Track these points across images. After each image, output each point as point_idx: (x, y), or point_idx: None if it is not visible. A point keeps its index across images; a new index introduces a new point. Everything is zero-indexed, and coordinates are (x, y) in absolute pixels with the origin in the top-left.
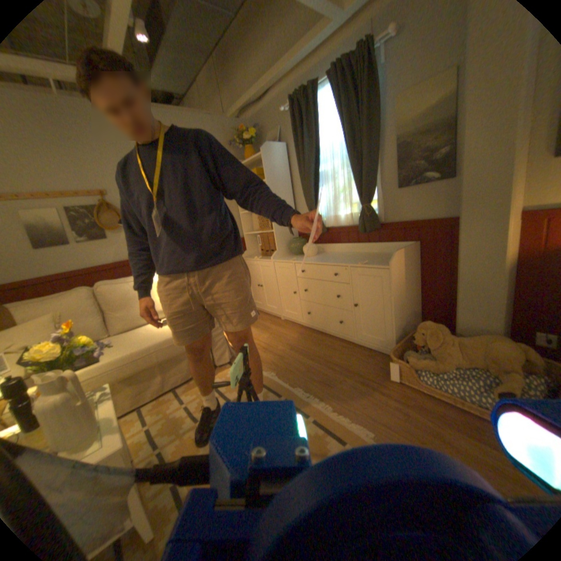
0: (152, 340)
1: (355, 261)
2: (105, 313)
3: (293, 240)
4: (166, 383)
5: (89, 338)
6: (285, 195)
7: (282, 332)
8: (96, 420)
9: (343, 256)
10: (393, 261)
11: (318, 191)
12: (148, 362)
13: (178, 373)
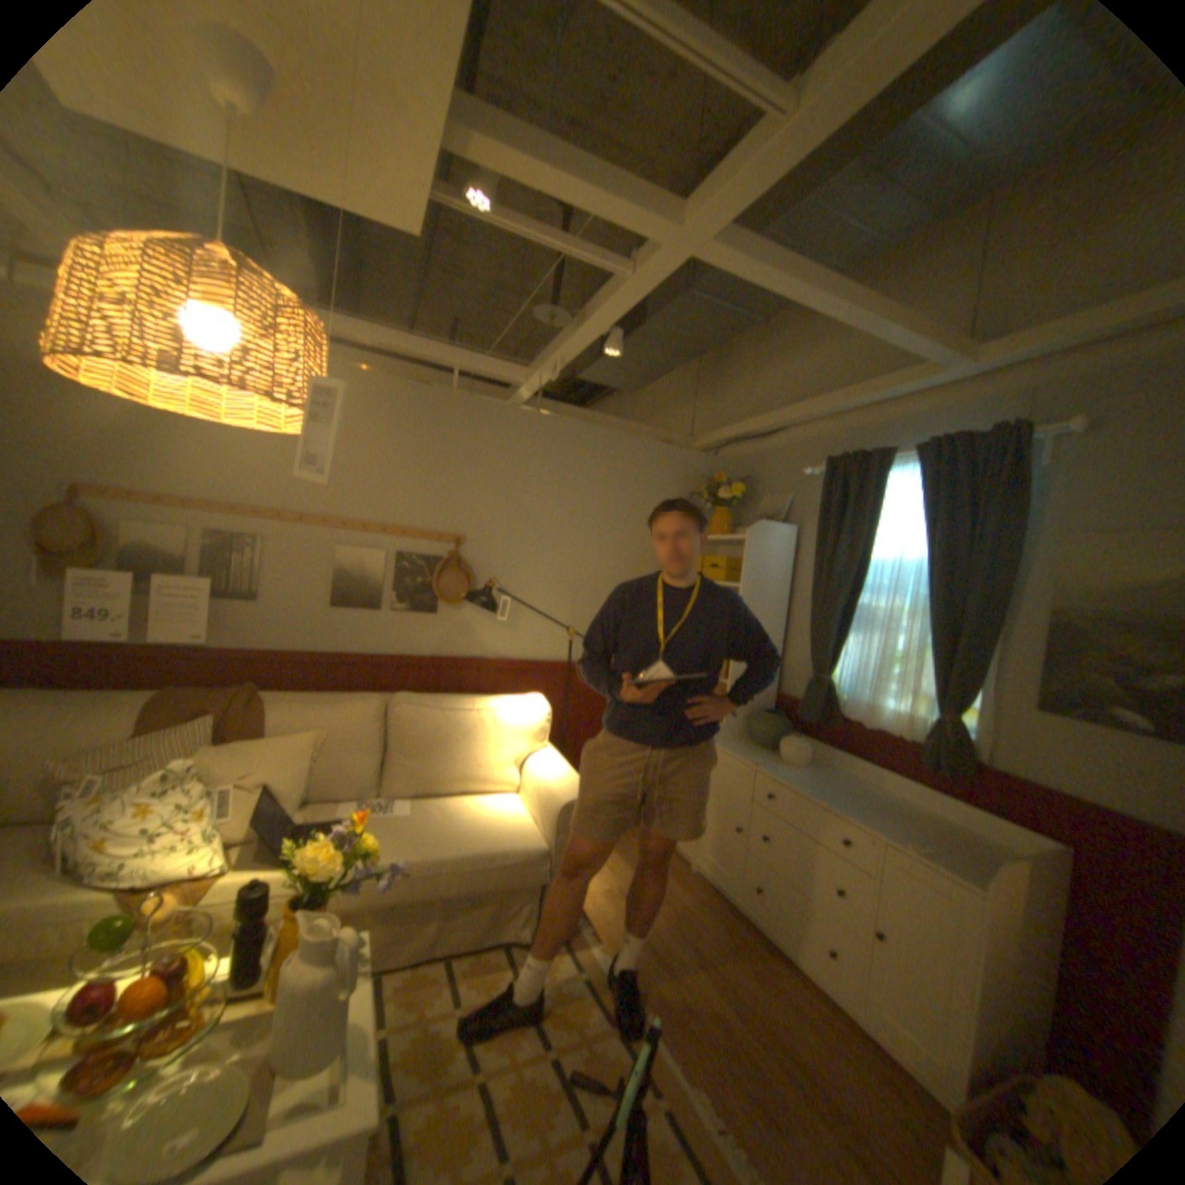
0: (451, 848)
1: (901, 835)
2: (389, 755)
3: (763, 715)
4: (443, 944)
5: (350, 795)
6: (770, 620)
7: (689, 909)
8: (347, 1034)
9: (872, 800)
10: (999, 878)
11: (844, 642)
12: (431, 892)
13: (469, 930)
